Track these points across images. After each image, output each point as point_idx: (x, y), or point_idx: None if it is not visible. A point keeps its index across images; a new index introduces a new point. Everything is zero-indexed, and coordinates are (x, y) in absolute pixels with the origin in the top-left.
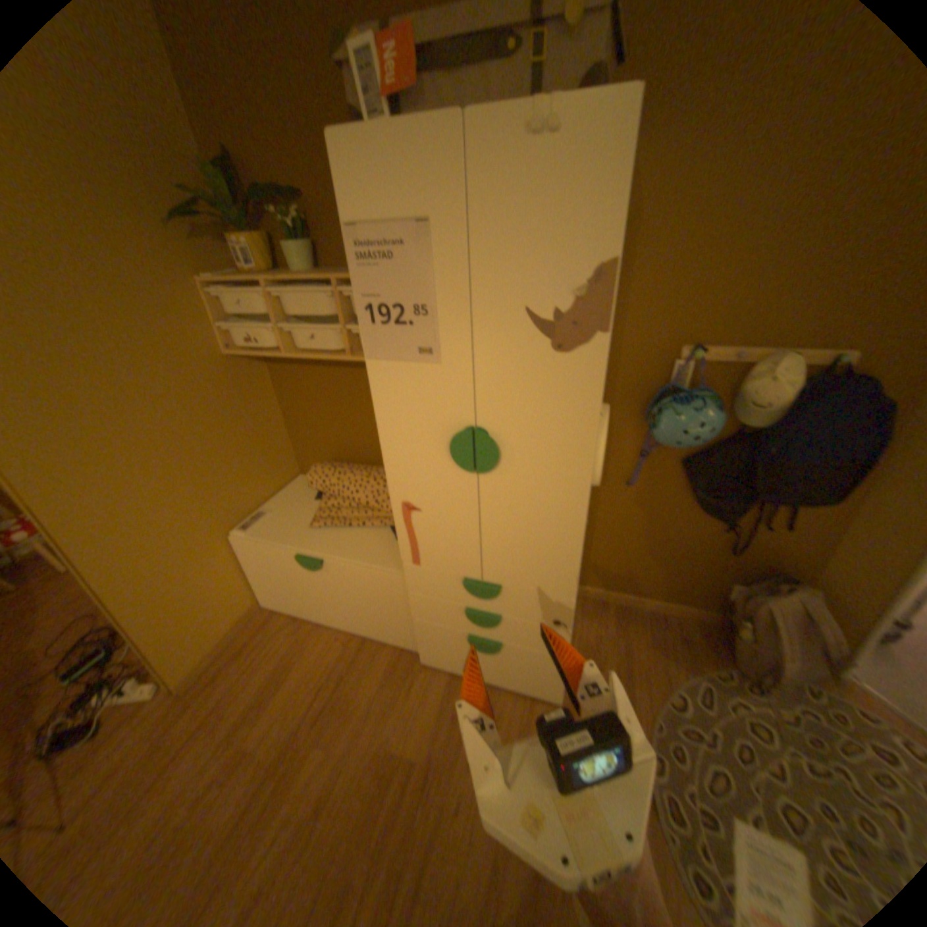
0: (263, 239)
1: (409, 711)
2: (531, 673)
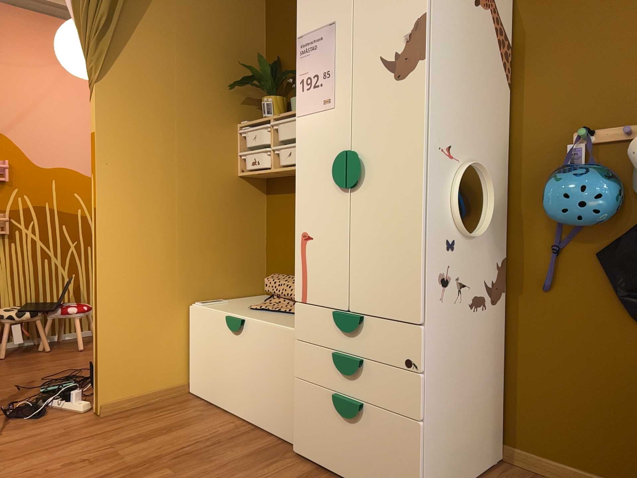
0: (283, 100)
1: (261, 475)
2: (388, 452)
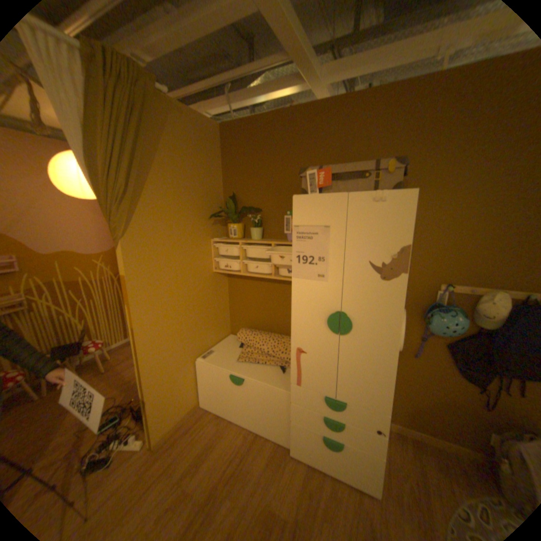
0: (242, 226)
1: (283, 484)
2: (361, 469)
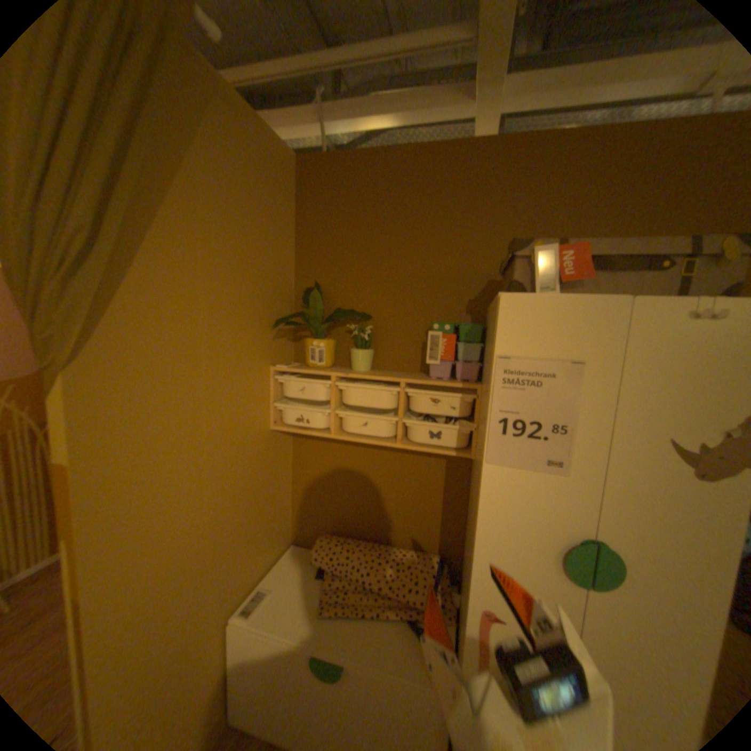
0: (335, 344)
1: None
2: None
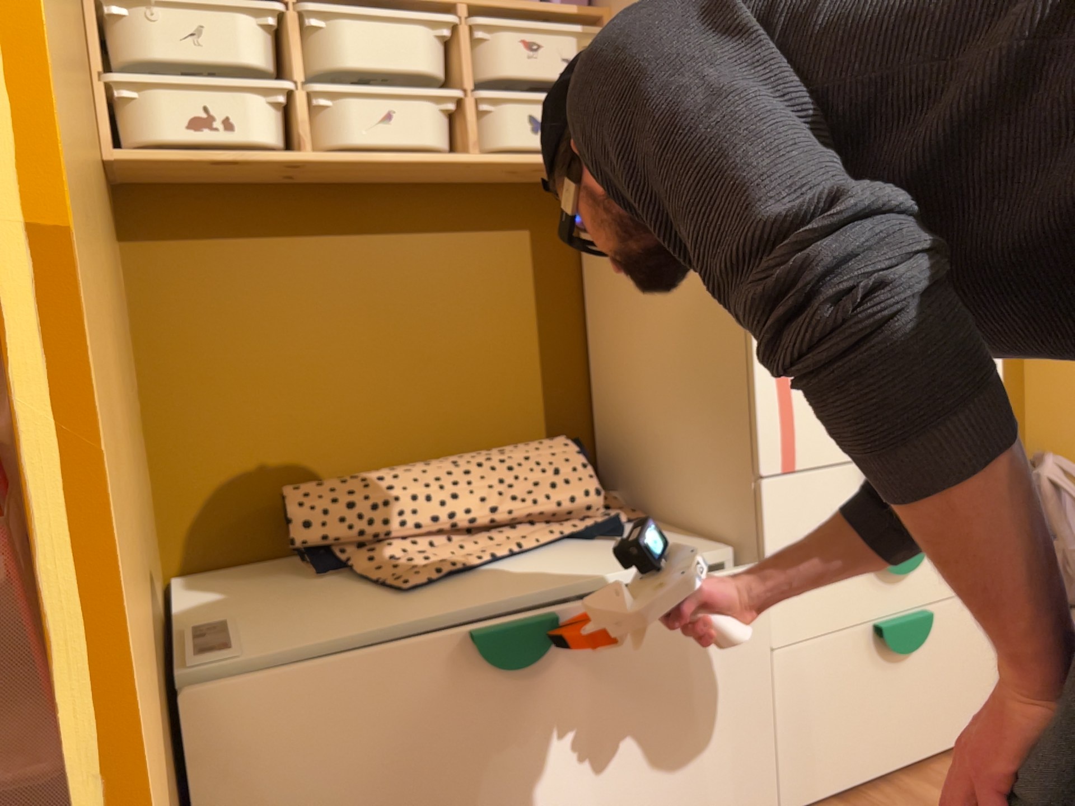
0: None
1: None
2: (968, 659)
